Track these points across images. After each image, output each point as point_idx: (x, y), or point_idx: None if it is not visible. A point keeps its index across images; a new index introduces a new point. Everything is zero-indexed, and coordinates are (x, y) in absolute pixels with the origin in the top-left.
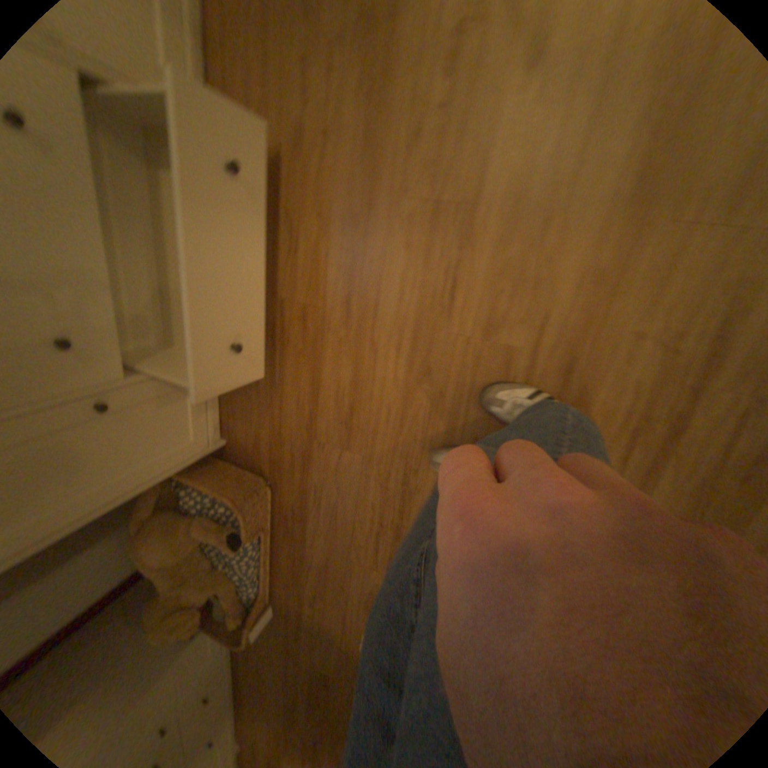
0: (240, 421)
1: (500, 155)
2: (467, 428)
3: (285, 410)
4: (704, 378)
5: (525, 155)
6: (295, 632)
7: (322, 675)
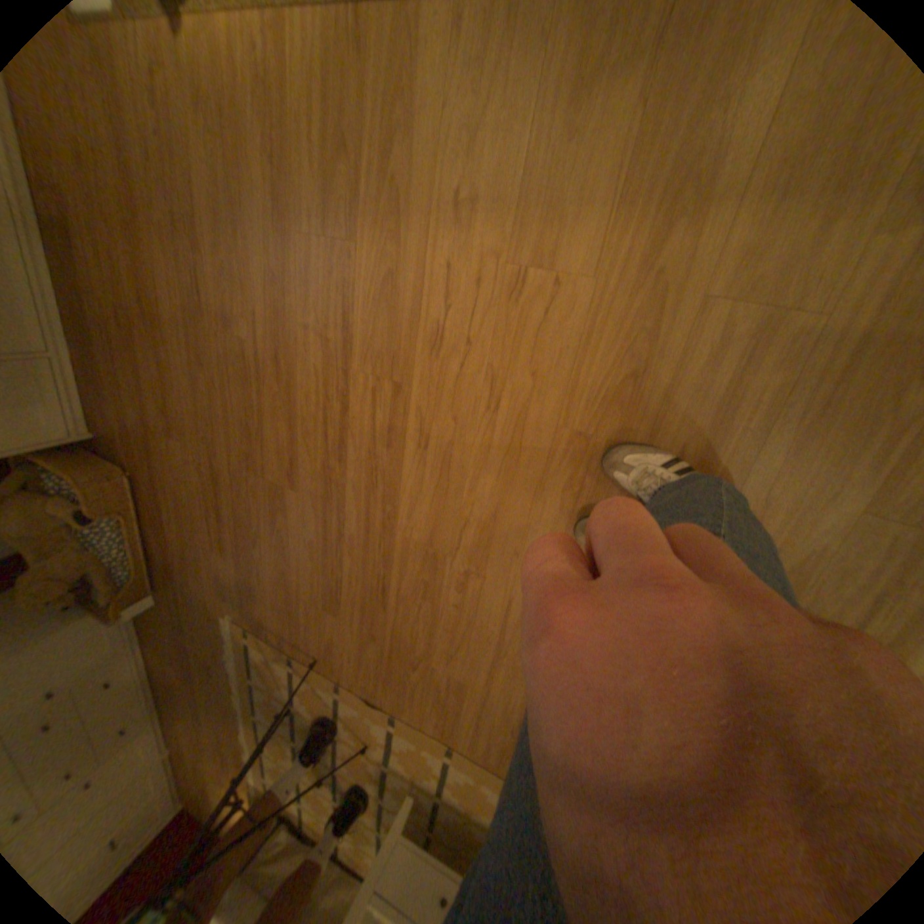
0: (94, 417)
1: (193, 175)
2: (232, 414)
3: (120, 404)
4: (346, 363)
5: (206, 176)
6: (176, 623)
7: (203, 665)
